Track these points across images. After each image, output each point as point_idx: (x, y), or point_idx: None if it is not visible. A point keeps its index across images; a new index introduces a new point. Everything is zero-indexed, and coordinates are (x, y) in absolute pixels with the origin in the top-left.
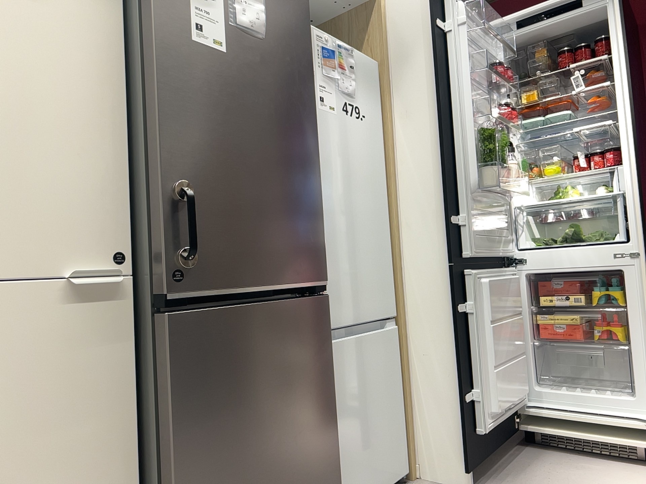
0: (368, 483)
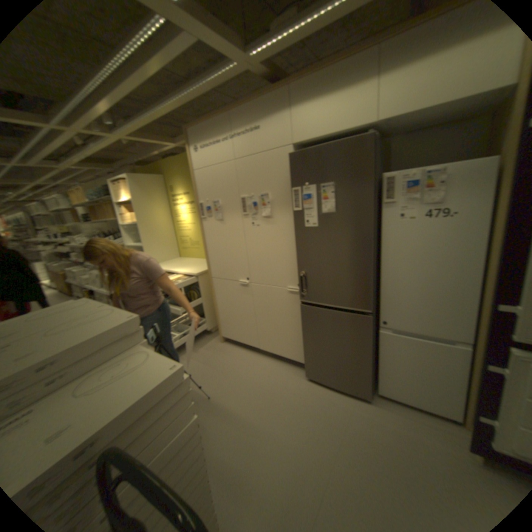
0: (411, 399)
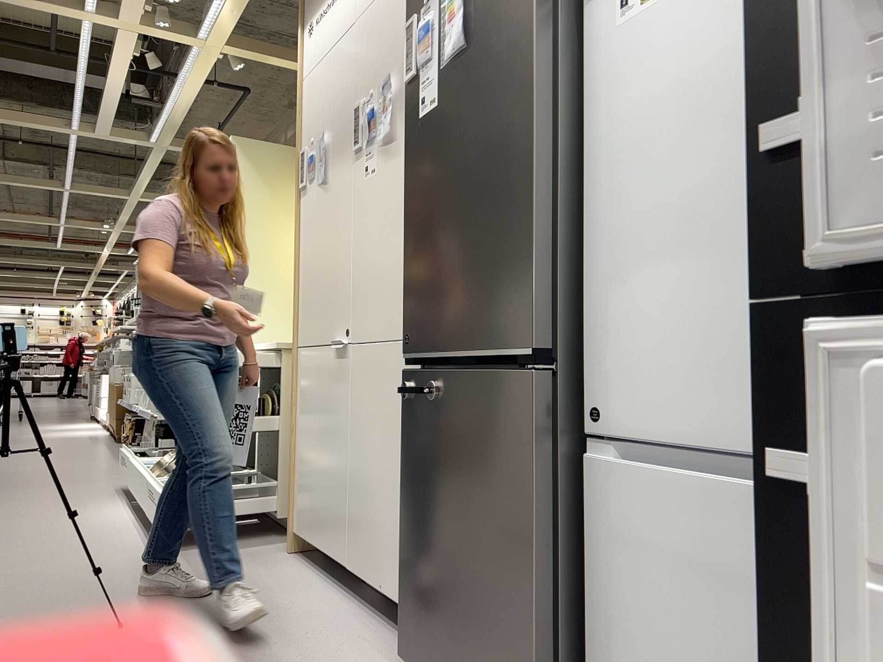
0: None
